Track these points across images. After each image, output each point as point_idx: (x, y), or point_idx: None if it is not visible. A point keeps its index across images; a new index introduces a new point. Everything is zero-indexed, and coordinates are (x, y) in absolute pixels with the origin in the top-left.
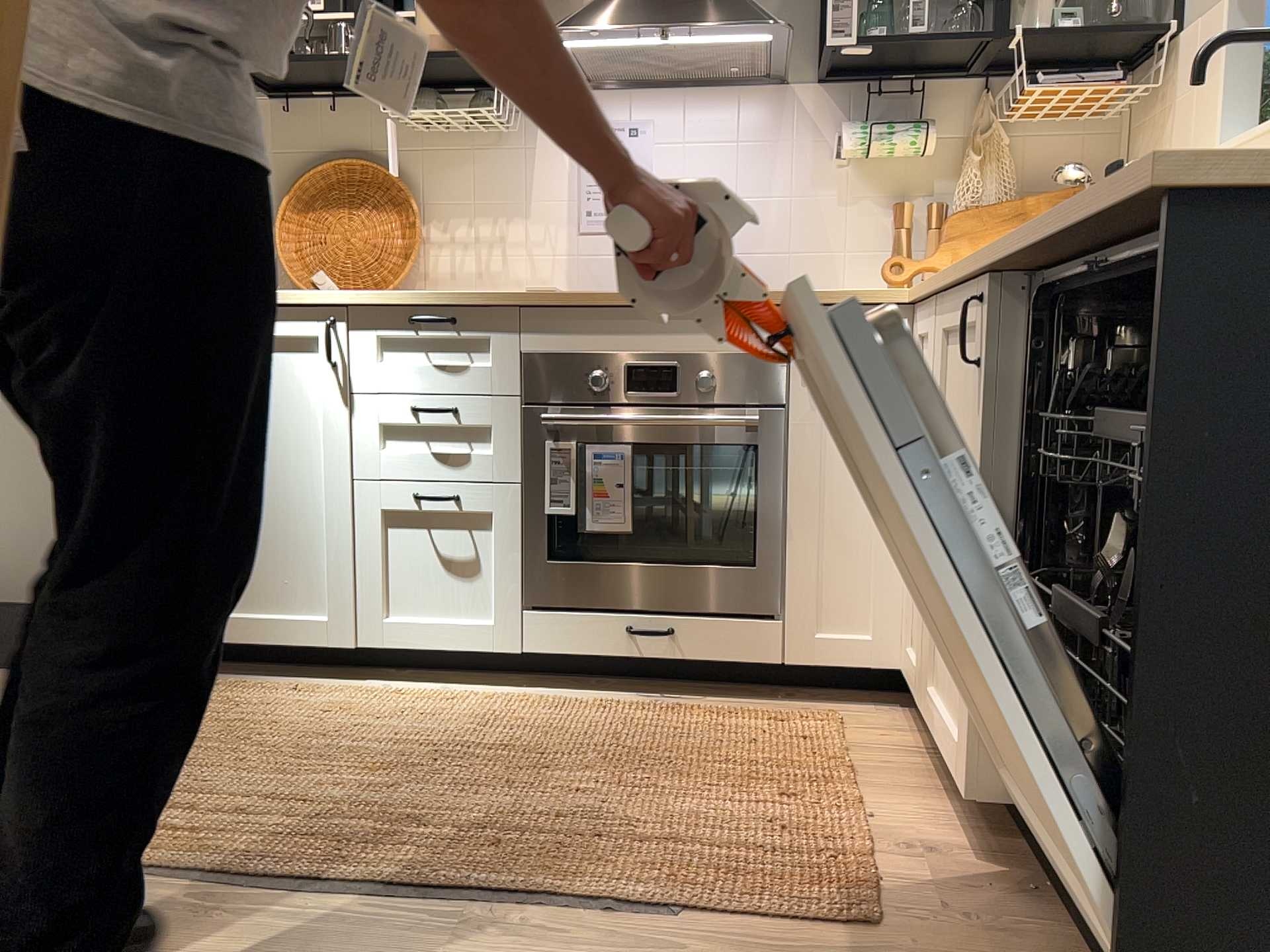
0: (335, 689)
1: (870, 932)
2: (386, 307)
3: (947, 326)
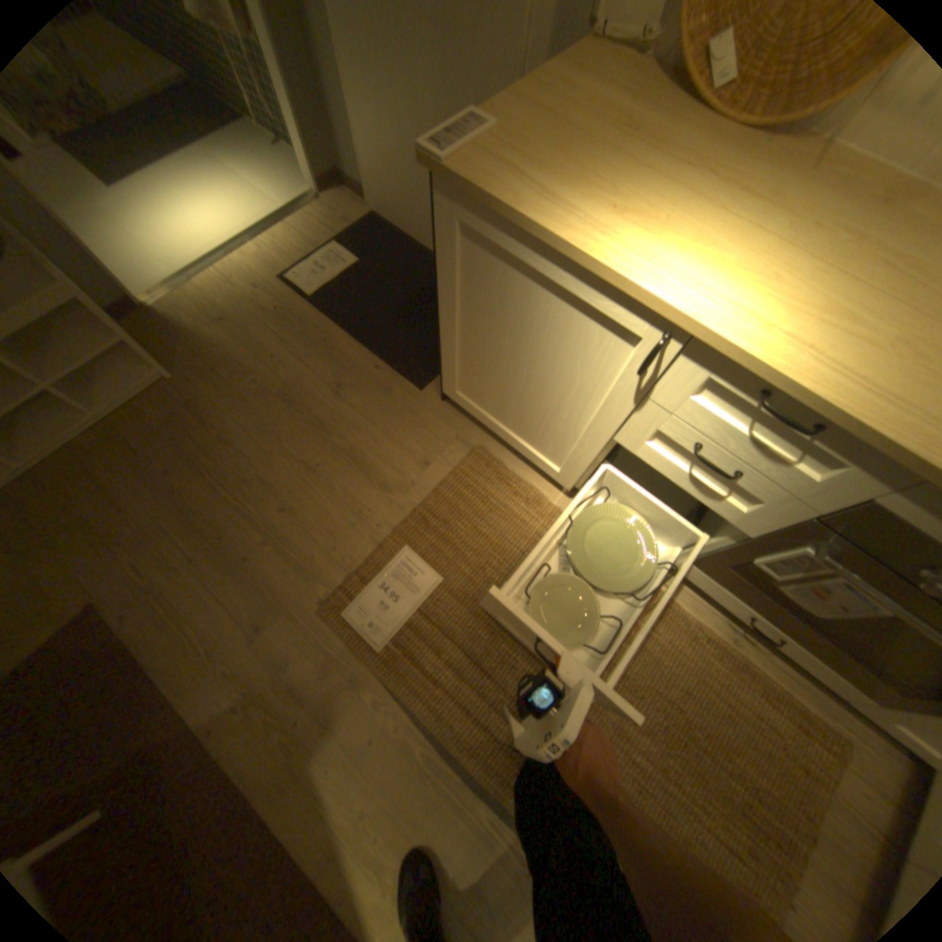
0: (551, 500)
1: None
2: (750, 366)
3: None
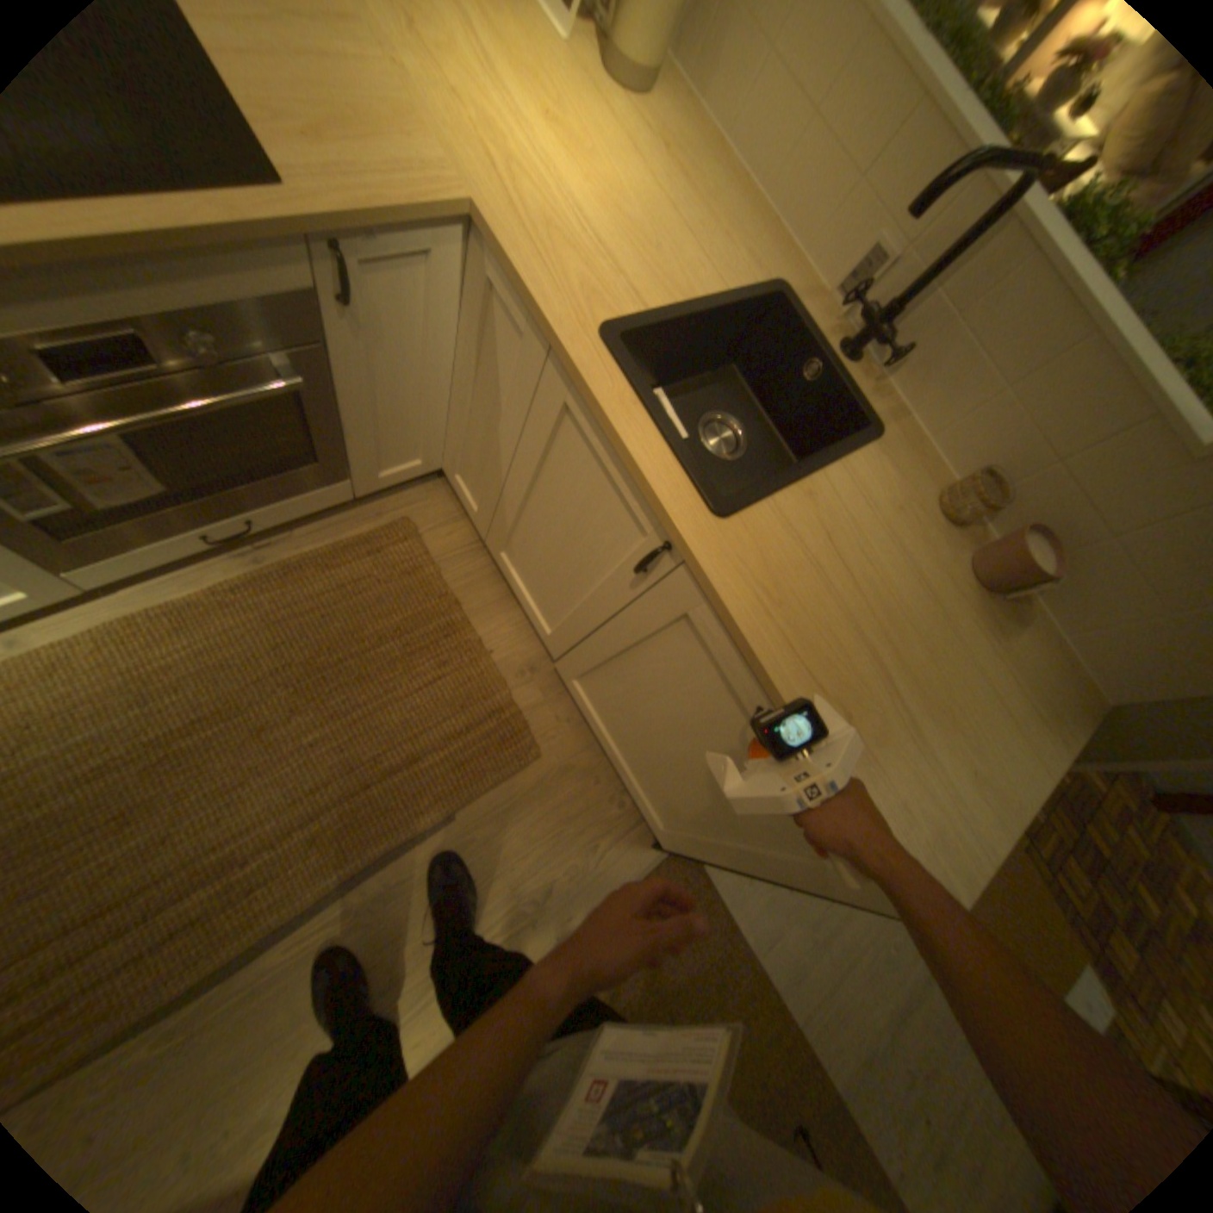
0: None
1: (533, 766)
2: None
3: (565, 393)
